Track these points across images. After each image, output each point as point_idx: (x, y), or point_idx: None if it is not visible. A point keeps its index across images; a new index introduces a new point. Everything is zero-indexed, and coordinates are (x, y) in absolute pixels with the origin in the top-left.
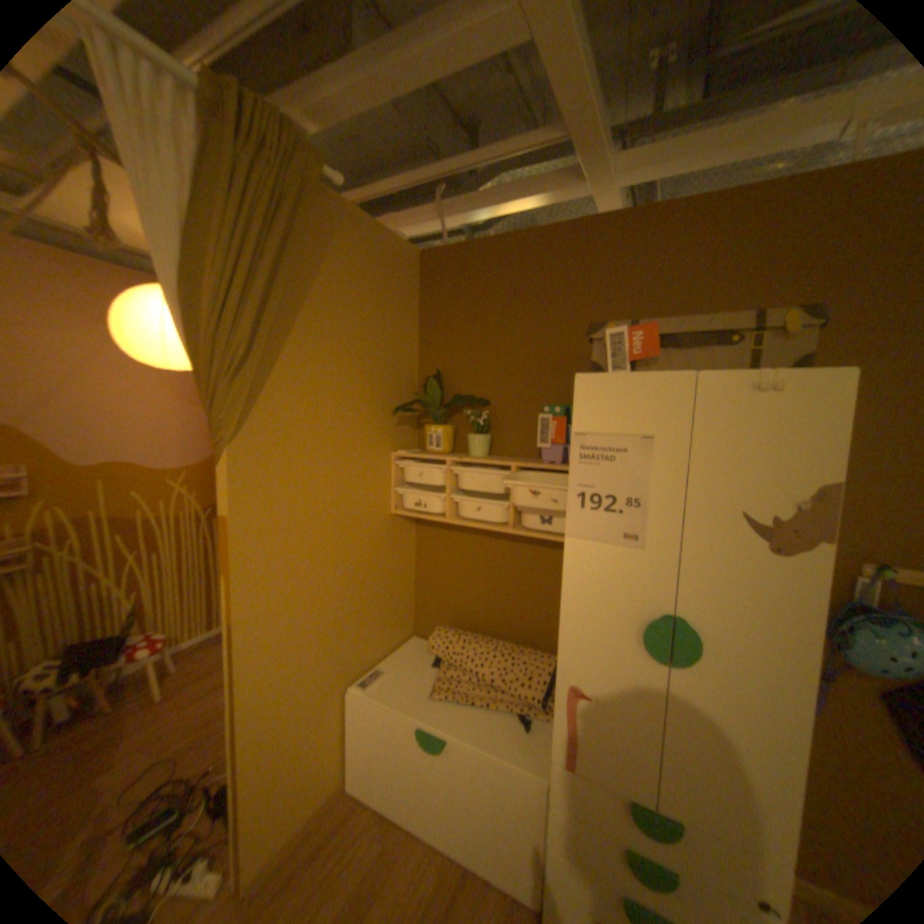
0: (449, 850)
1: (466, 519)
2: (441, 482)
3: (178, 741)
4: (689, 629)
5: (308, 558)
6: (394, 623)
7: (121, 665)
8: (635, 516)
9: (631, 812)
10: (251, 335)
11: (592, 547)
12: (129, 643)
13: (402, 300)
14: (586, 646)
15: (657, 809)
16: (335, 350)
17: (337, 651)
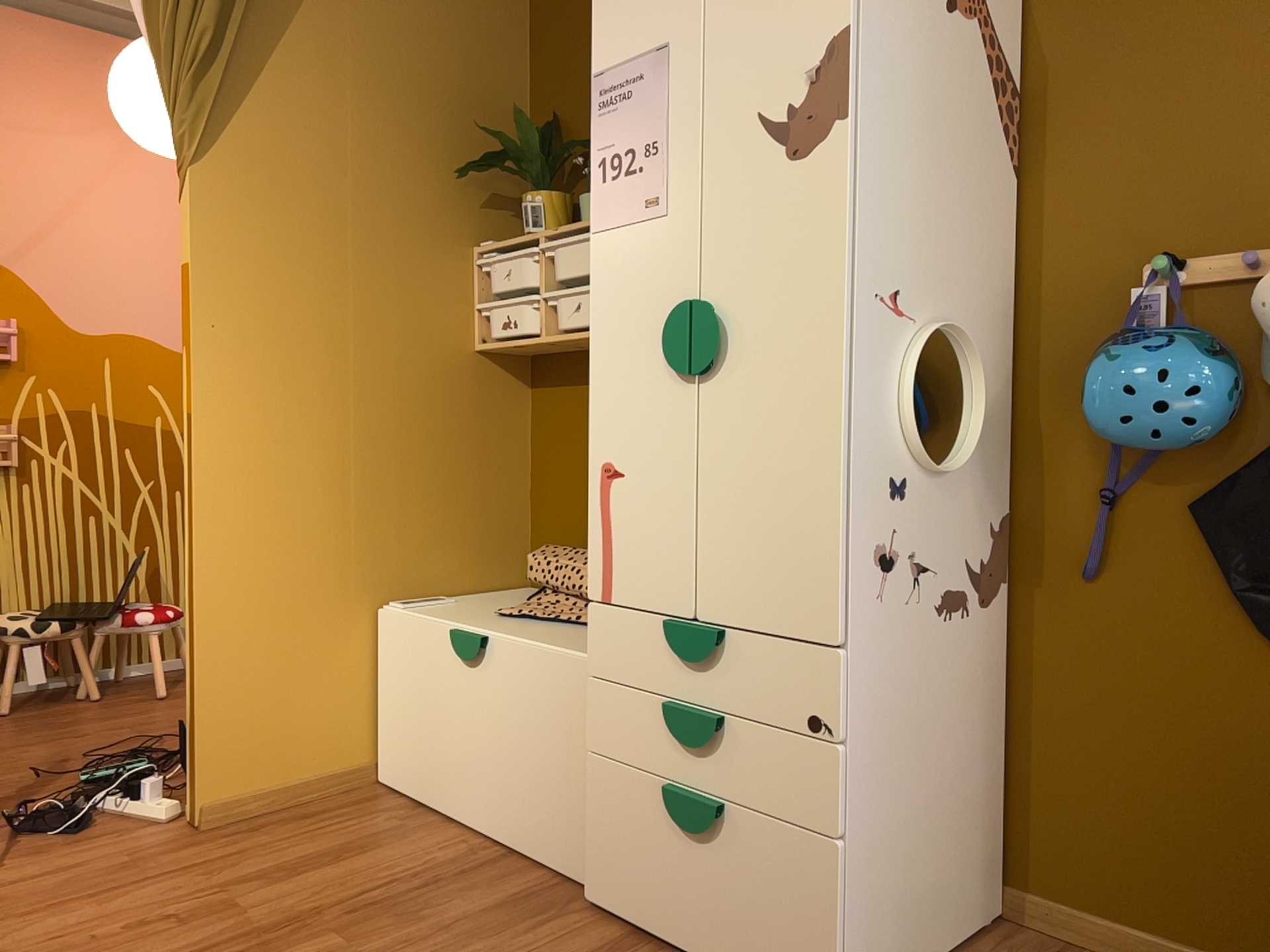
0: (492, 829)
1: (565, 328)
2: (536, 279)
3: (171, 726)
4: (705, 305)
5: (312, 365)
6: (482, 544)
7: (115, 629)
8: (654, 169)
9: (668, 635)
10: (221, 24)
11: (617, 236)
12: (129, 606)
13: (492, 8)
14: (615, 392)
15: (694, 616)
16: (363, 69)
17: (363, 535)
